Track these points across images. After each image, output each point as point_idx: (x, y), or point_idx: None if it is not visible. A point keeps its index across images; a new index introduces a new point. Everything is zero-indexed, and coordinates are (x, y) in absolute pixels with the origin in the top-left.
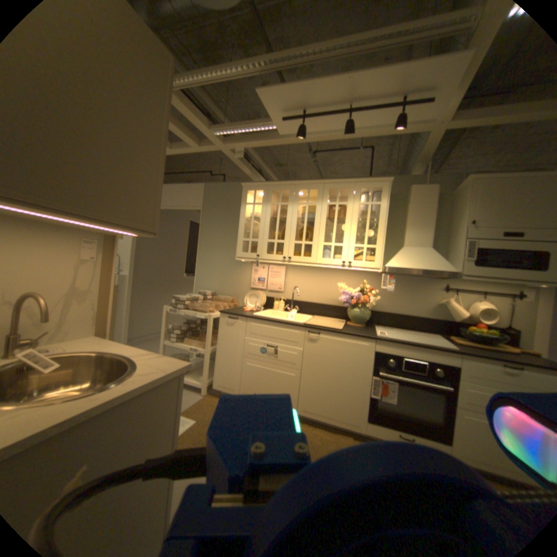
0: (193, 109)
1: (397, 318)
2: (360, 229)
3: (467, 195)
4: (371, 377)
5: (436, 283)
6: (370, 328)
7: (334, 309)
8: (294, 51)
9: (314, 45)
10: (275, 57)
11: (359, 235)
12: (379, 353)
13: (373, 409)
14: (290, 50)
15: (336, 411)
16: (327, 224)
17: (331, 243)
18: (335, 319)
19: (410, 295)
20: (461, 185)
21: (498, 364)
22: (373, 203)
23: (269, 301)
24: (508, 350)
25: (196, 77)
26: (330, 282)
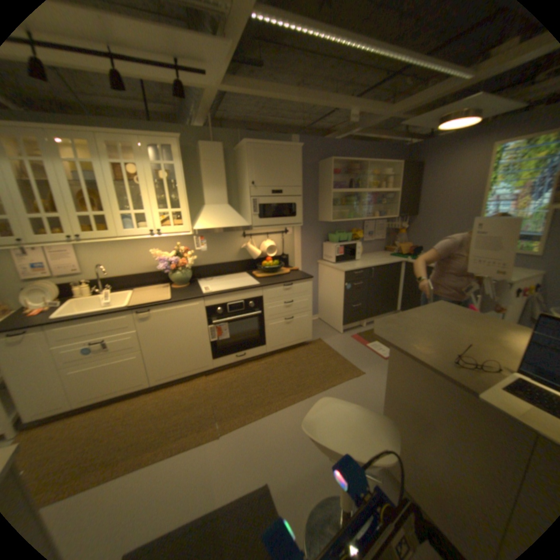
0: None
1: (213, 269)
2: (157, 188)
3: (245, 159)
4: (207, 328)
5: (235, 233)
6: (194, 285)
7: (153, 277)
8: None
9: None
10: None
11: (158, 195)
12: (208, 307)
13: (214, 350)
14: None
15: (186, 366)
16: (114, 183)
17: (127, 208)
18: (158, 287)
19: (219, 247)
20: (239, 147)
21: (280, 286)
22: (164, 160)
23: (63, 292)
24: (283, 272)
25: None
26: (140, 250)
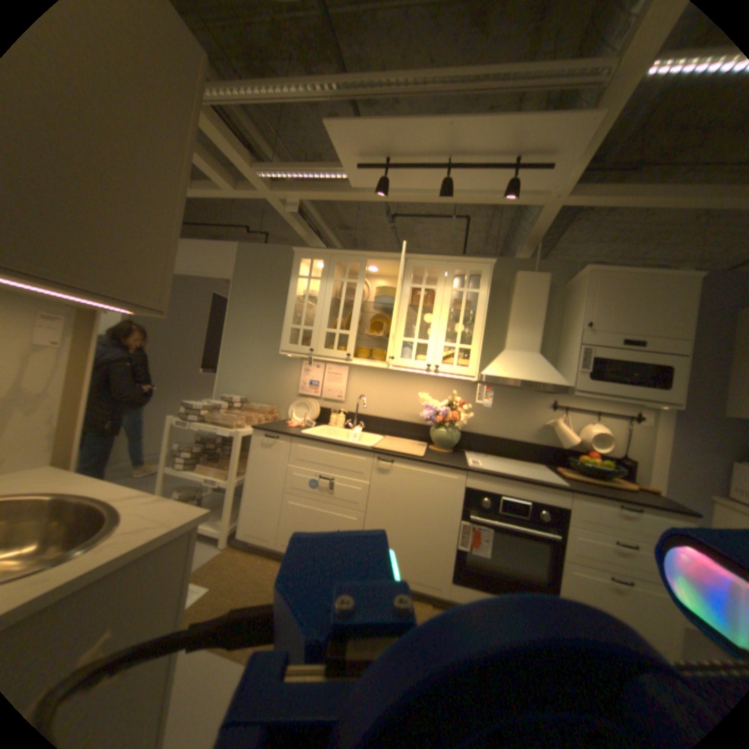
0: (229, 136)
1: (491, 443)
2: (450, 323)
3: (583, 290)
4: (459, 522)
5: (541, 399)
6: (458, 455)
7: (411, 428)
8: (380, 77)
9: (406, 74)
10: (353, 81)
11: (449, 331)
12: (469, 489)
13: (459, 565)
14: (375, 75)
15: (411, 569)
16: (408, 313)
17: (412, 340)
18: (413, 442)
19: (510, 413)
20: (576, 278)
21: (614, 505)
22: (468, 290)
23: (323, 414)
24: (623, 486)
25: (237, 90)
26: (408, 391)
